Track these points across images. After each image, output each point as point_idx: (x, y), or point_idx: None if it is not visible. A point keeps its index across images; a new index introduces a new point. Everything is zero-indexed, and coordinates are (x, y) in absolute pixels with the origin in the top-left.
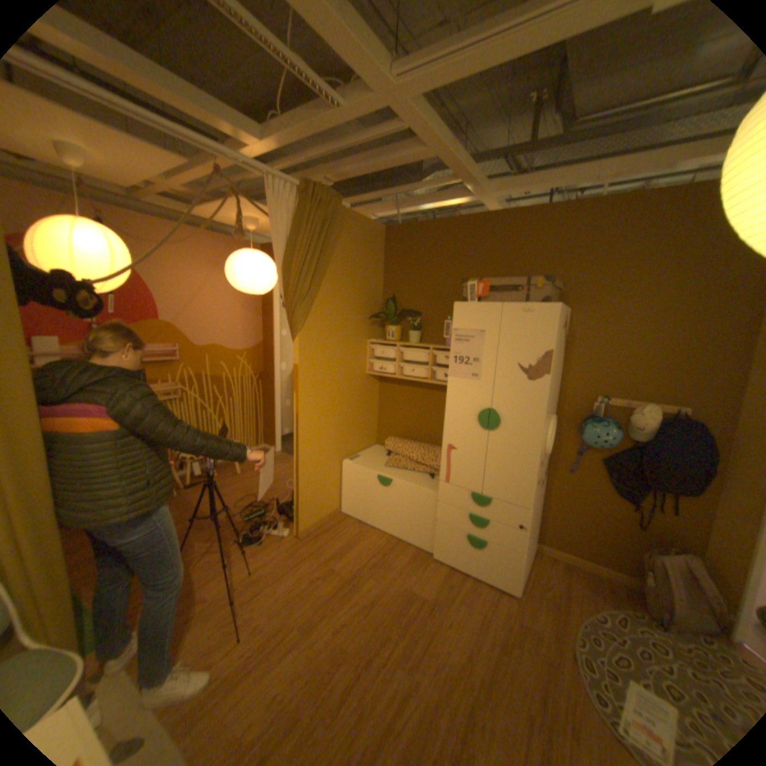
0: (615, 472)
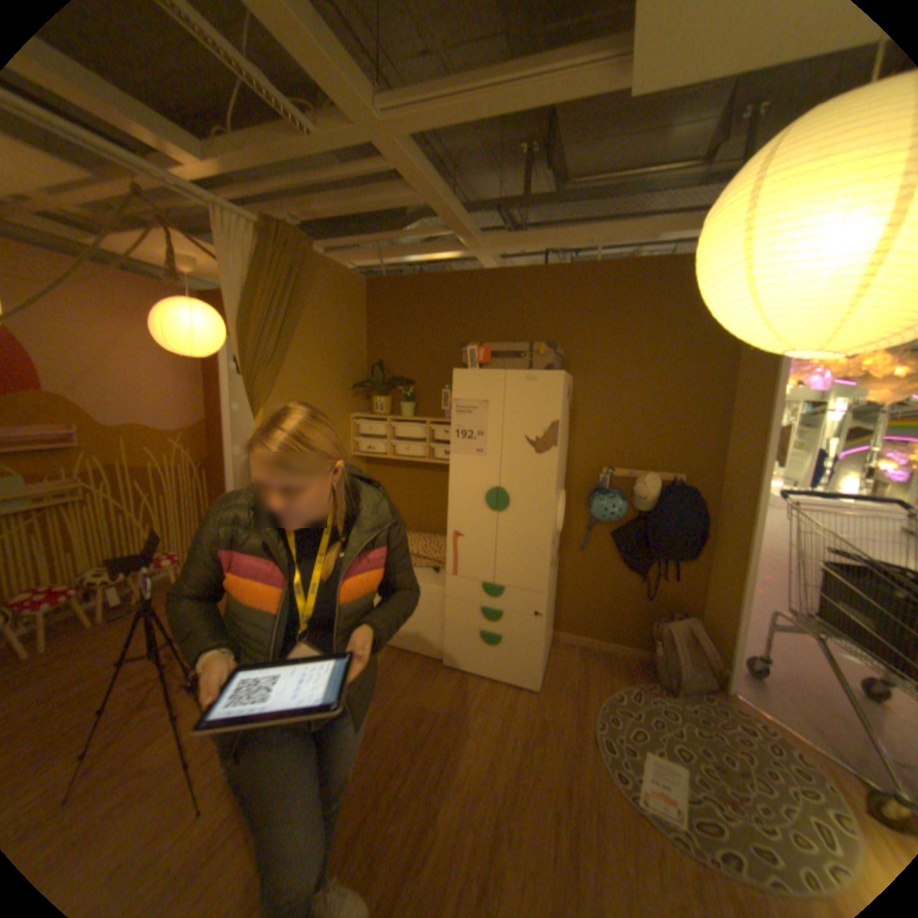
0: (622, 544)
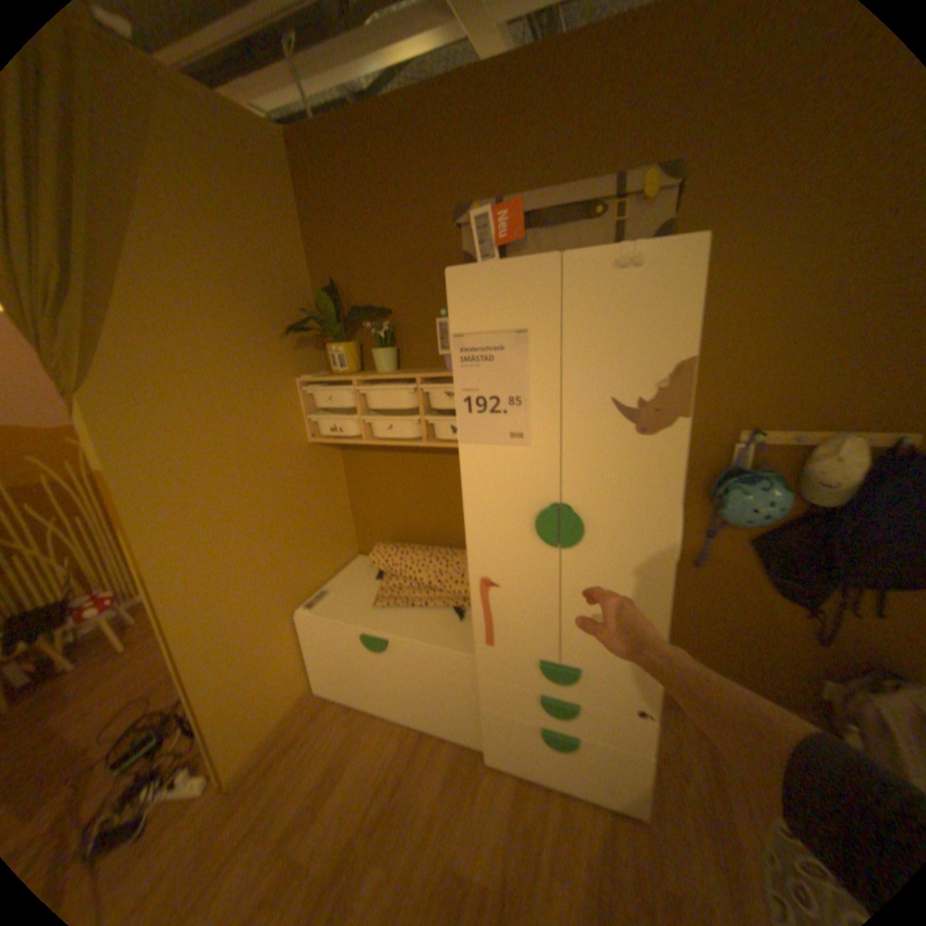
0: (776, 559)
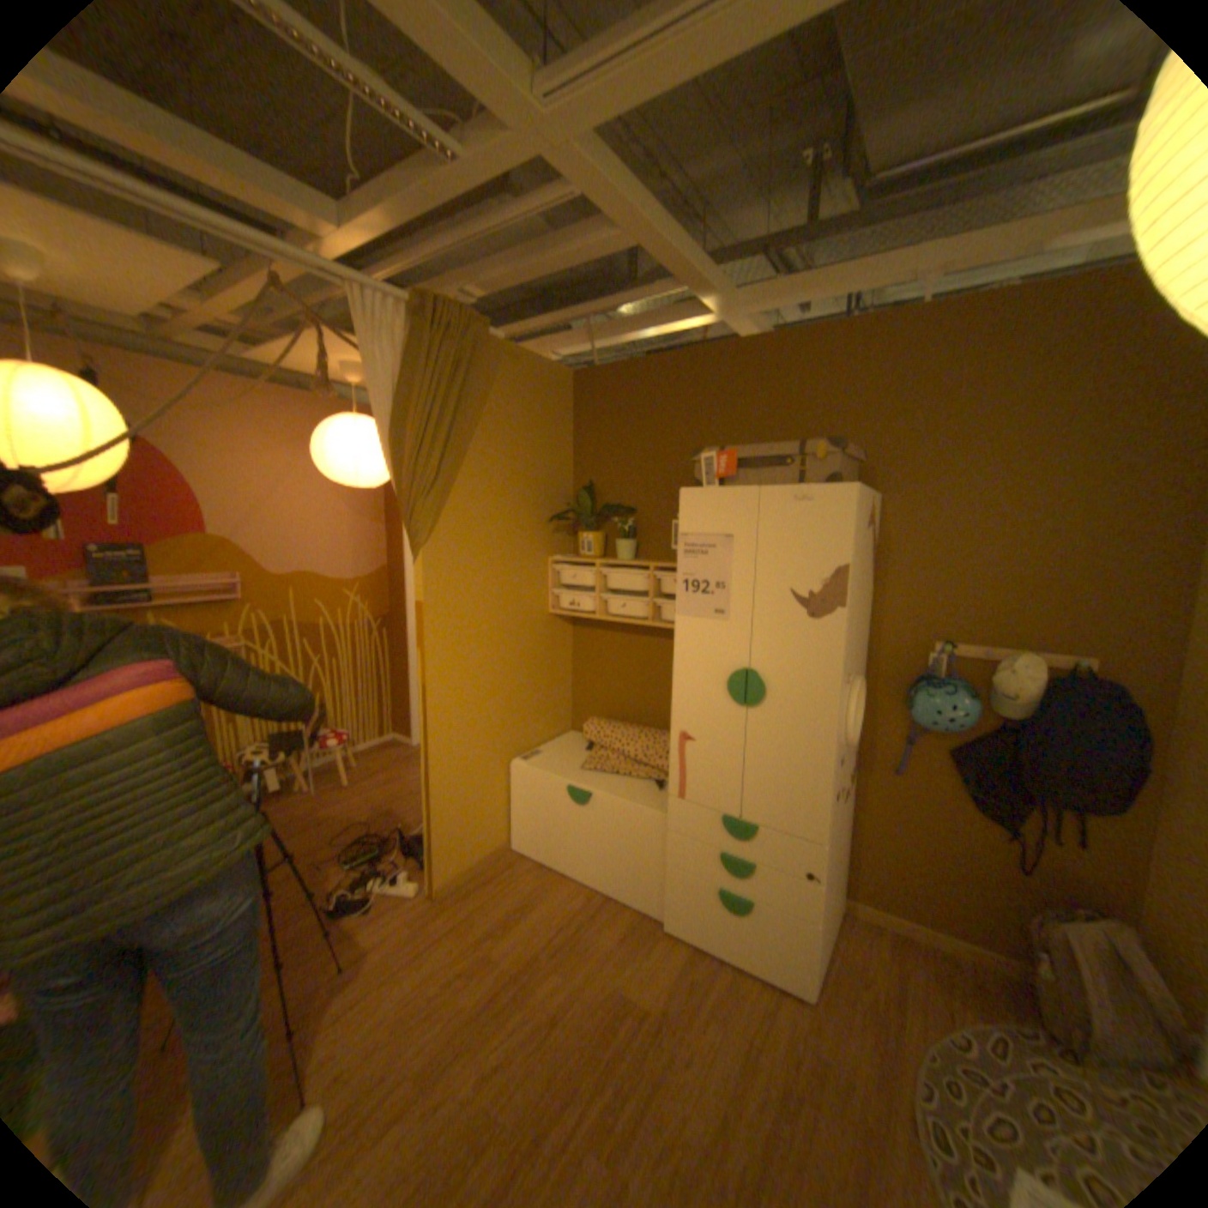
0: (973, 773)
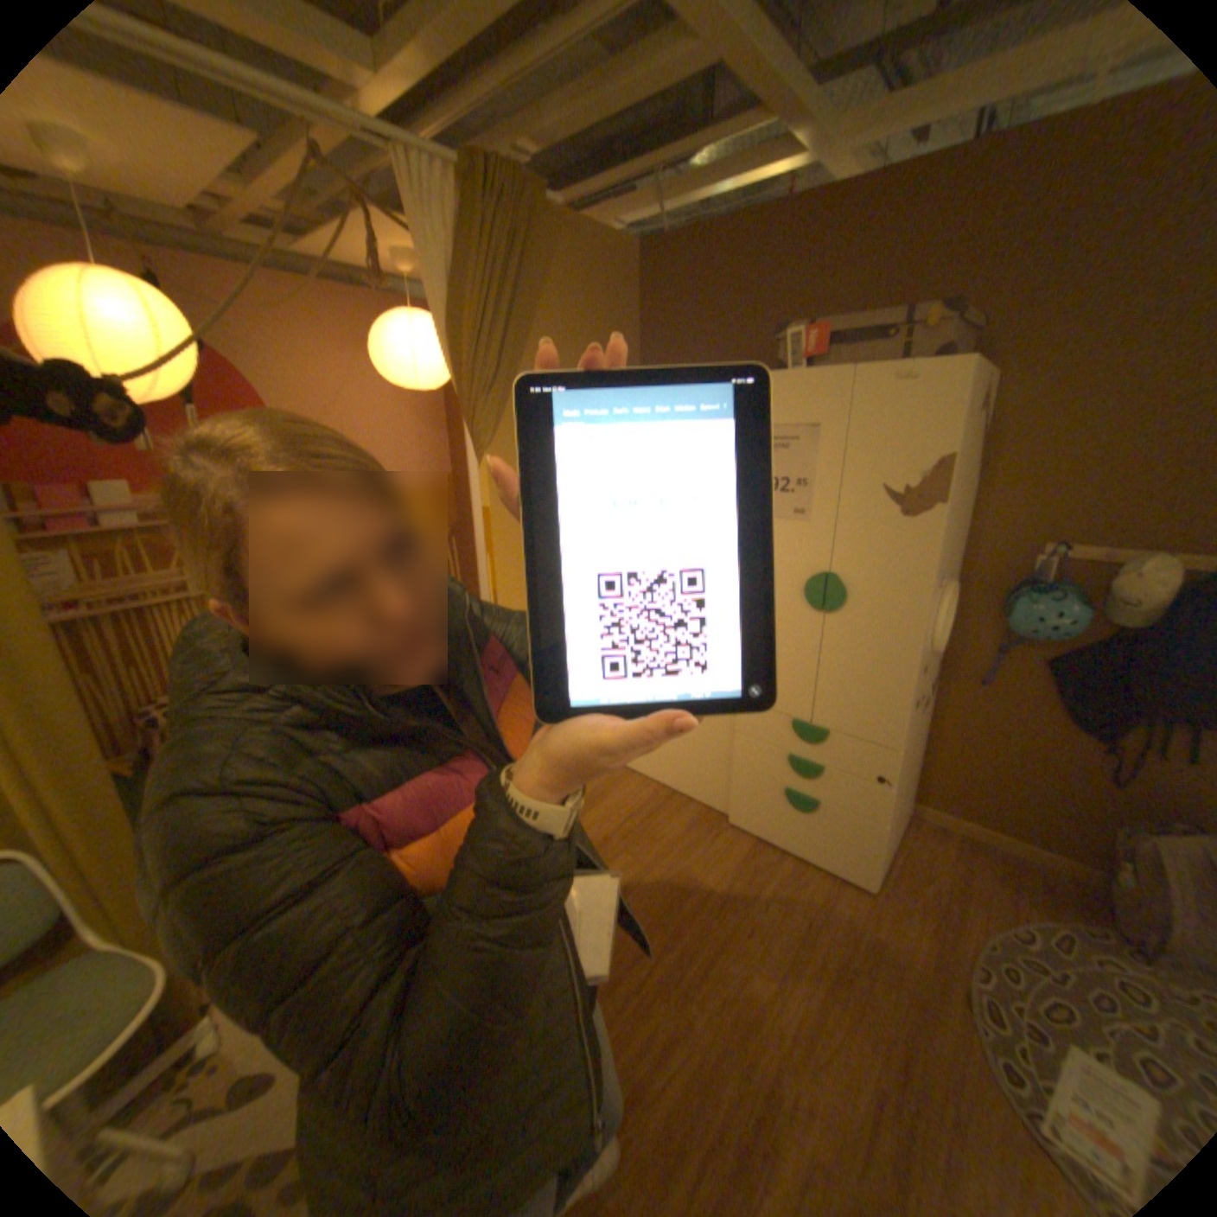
0: (1072, 684)
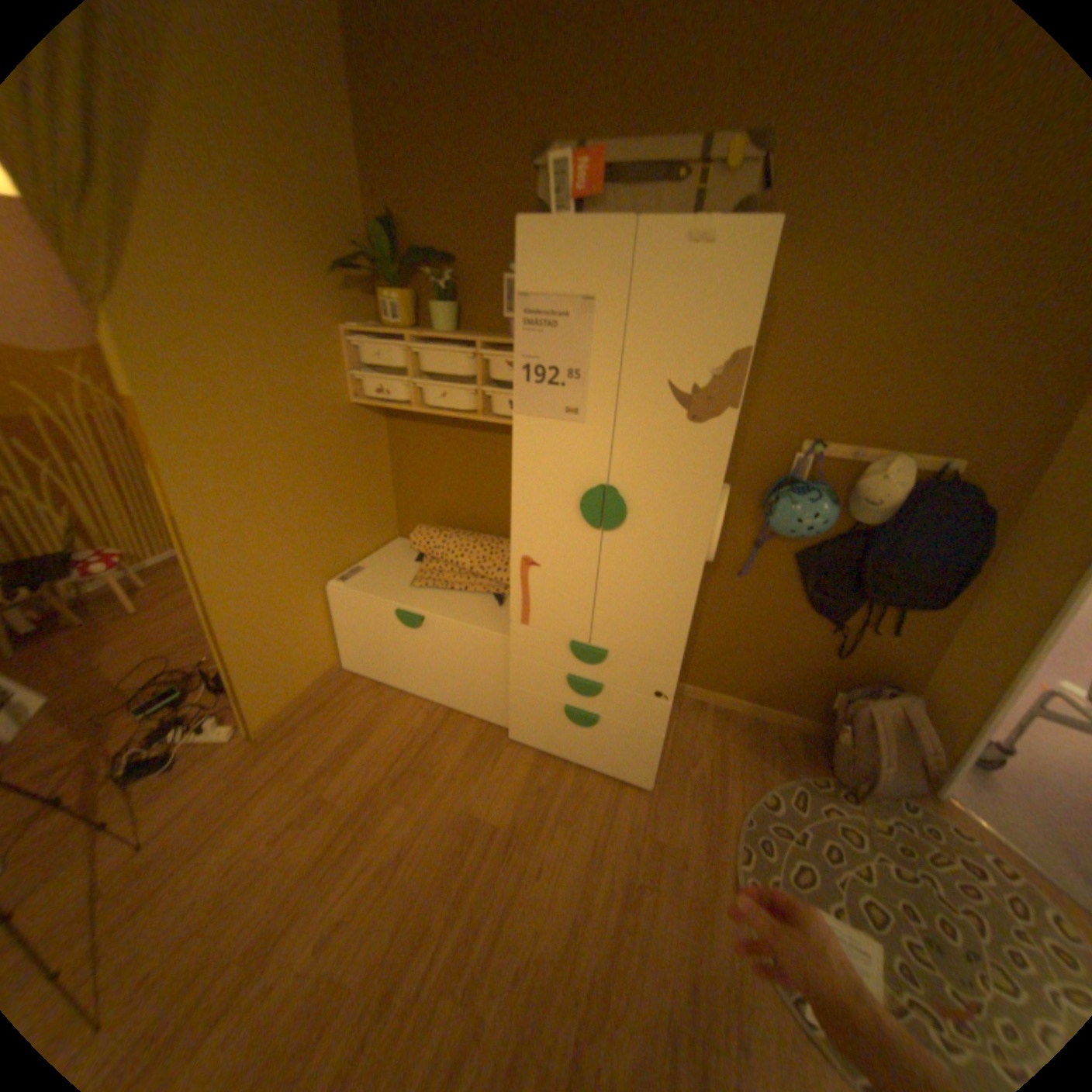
0: (814, 574)
